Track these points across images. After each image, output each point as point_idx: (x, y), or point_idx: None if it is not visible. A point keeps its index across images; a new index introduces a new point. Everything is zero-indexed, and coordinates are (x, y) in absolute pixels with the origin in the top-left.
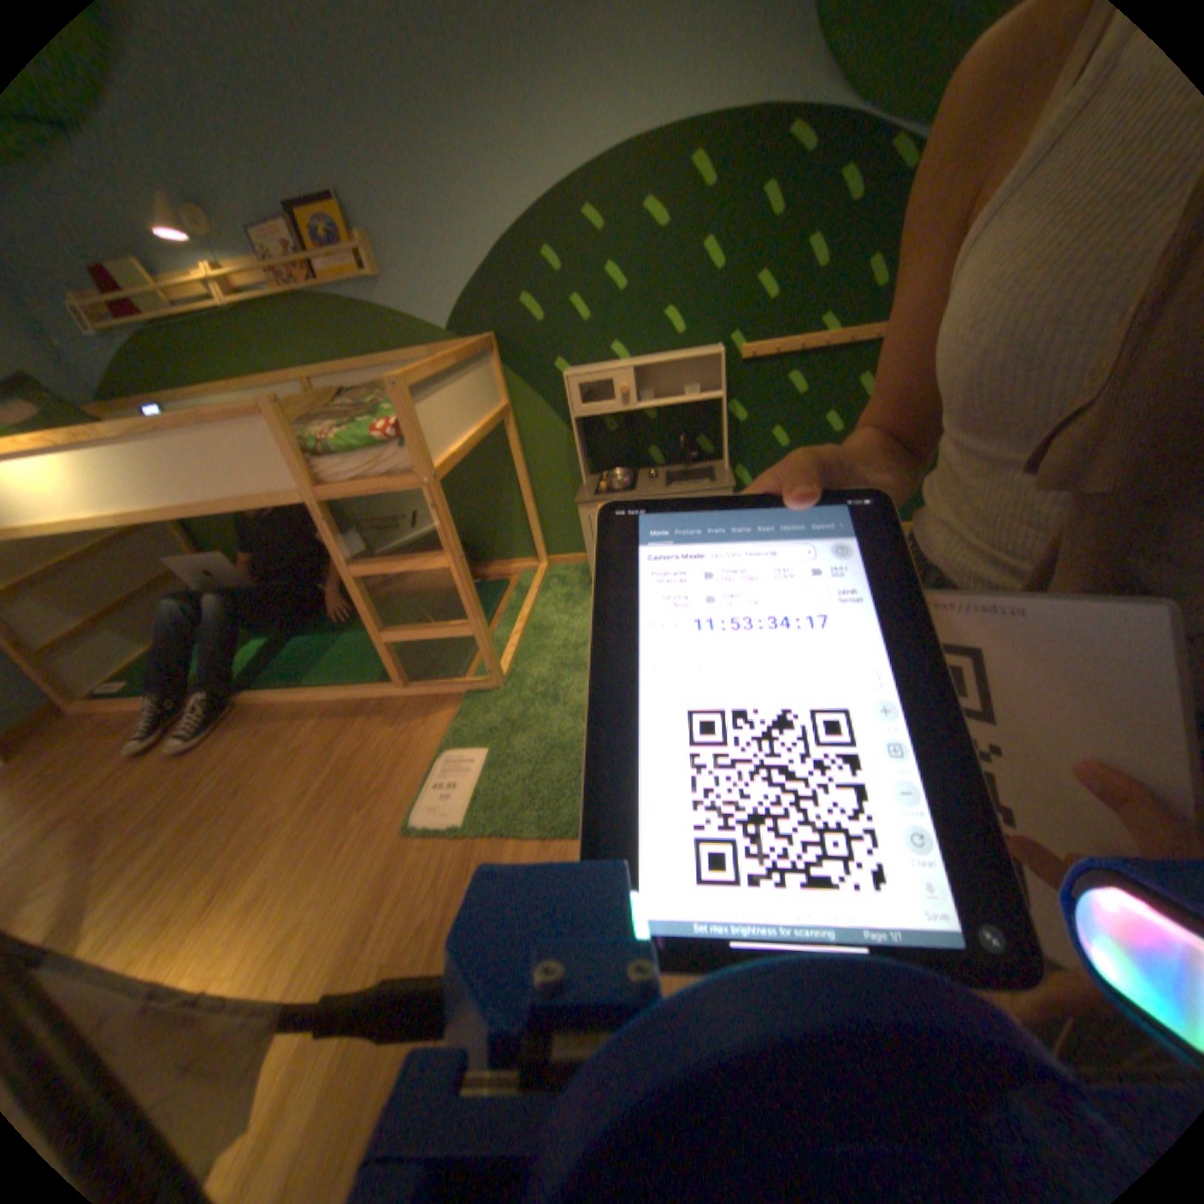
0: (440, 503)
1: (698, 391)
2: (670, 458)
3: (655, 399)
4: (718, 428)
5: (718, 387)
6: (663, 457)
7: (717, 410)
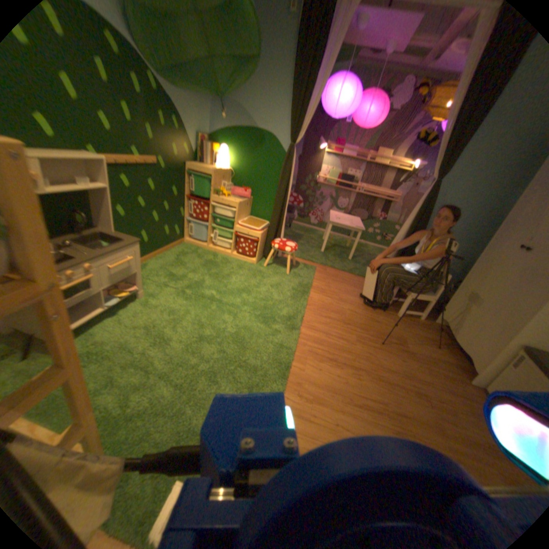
0: (58, 307)
1: (82, 183)
2: (56, 231)
3: (54, 187)
4: (86, 207)
5: (99, 181)
6: (49, 231)
7: (85, 196)
